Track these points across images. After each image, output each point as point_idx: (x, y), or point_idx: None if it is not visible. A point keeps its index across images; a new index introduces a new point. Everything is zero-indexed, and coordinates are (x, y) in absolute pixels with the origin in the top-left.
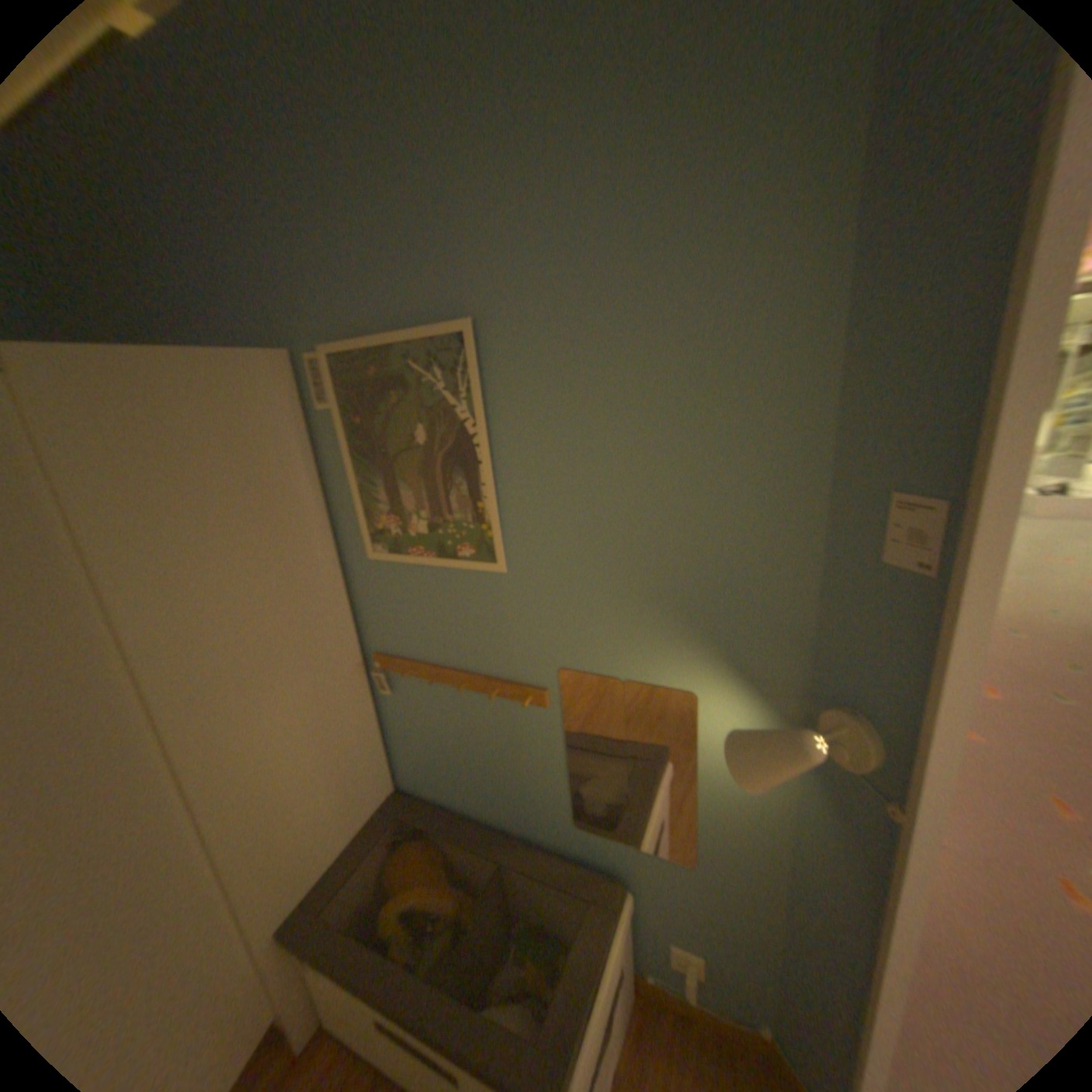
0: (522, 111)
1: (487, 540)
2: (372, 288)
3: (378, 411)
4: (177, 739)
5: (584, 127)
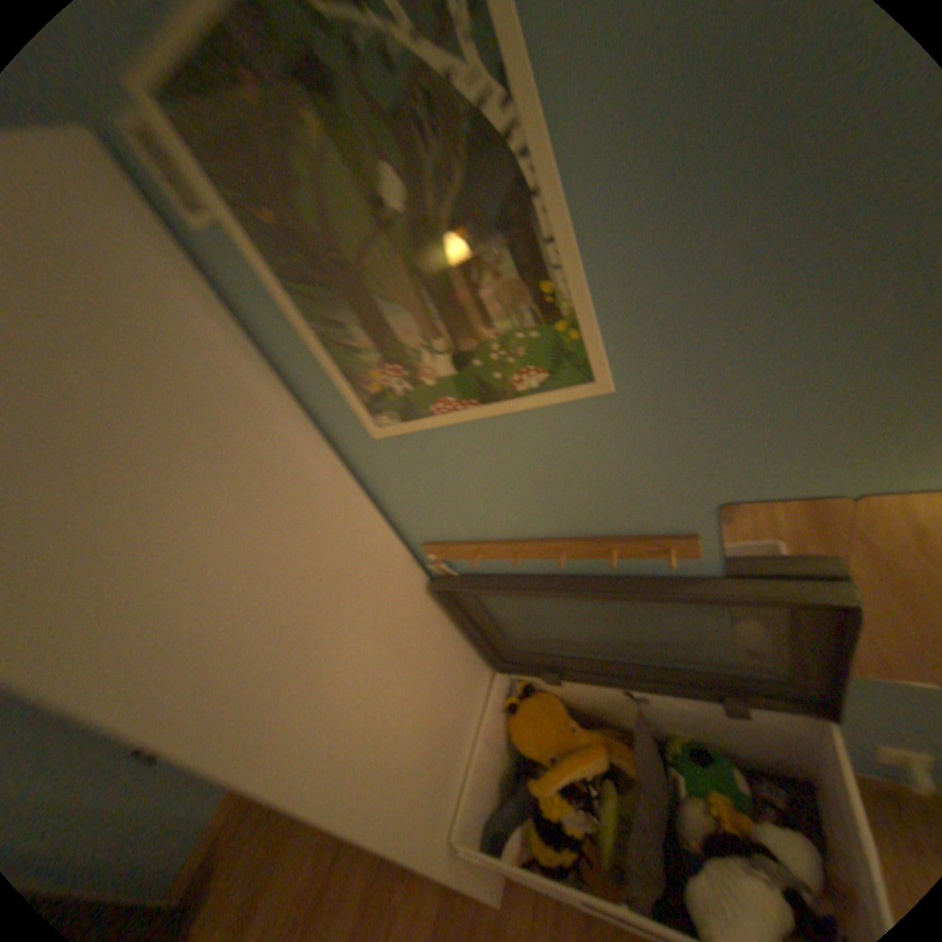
0: None
1: (571, 345)
2: None
3: (302, 174)
4: (248, 765)
5: None
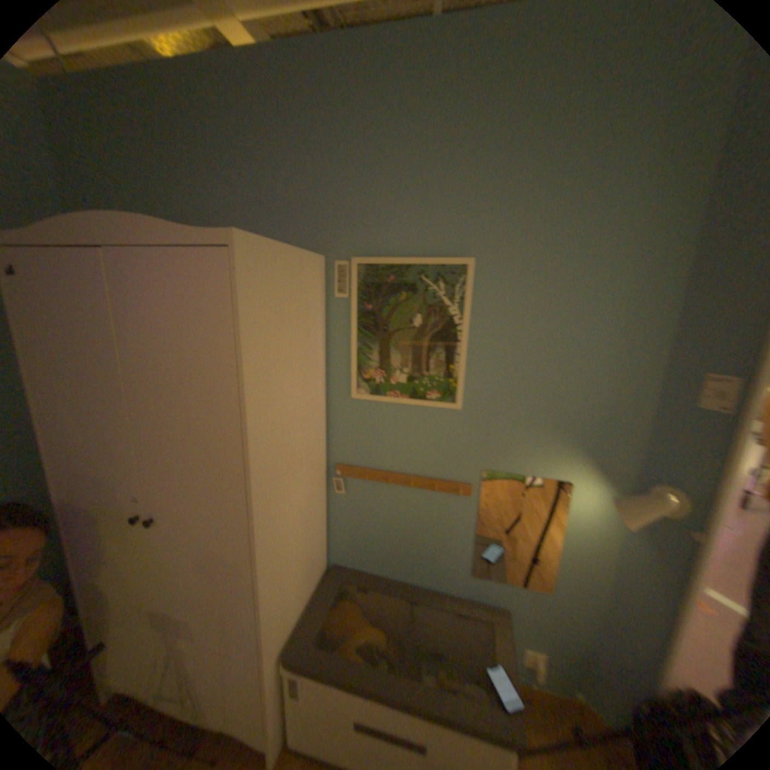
0: (529, 160)
1: (450, 390)
2: (402, 232)
3: (388, 305)
4: (258, 515)
5: (563, 176)
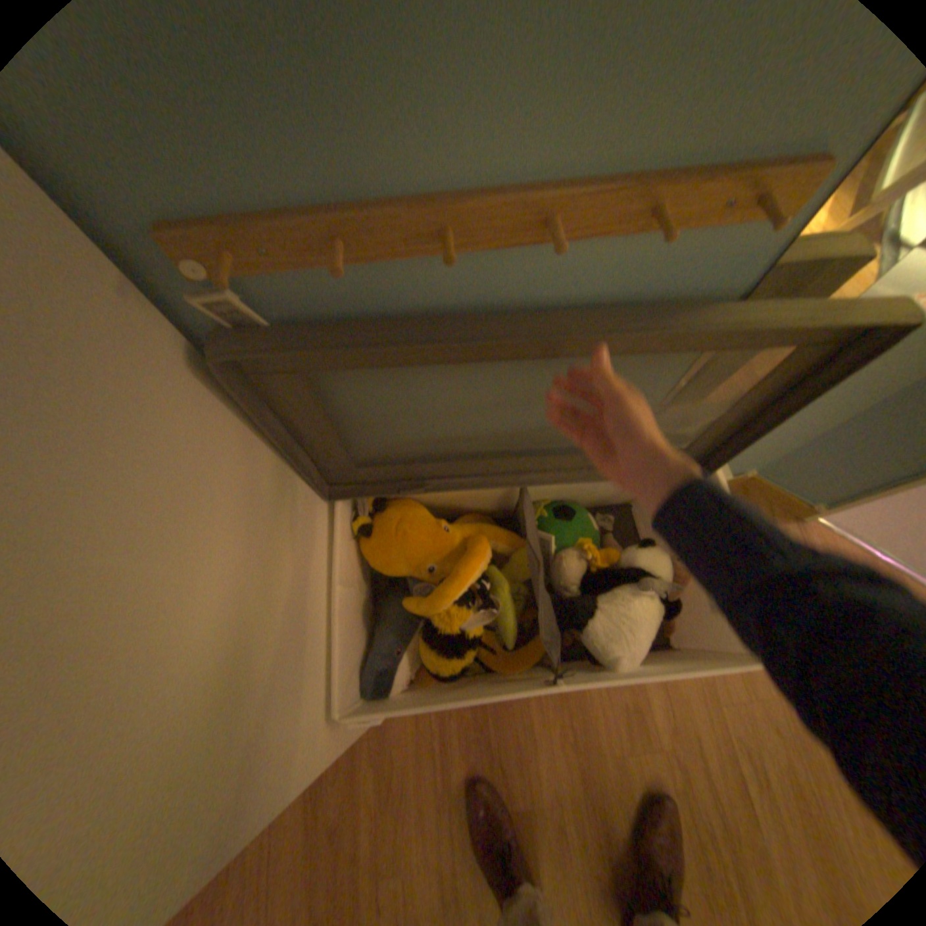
0: None
1: None
2: None
3: None
4: None
5: None
